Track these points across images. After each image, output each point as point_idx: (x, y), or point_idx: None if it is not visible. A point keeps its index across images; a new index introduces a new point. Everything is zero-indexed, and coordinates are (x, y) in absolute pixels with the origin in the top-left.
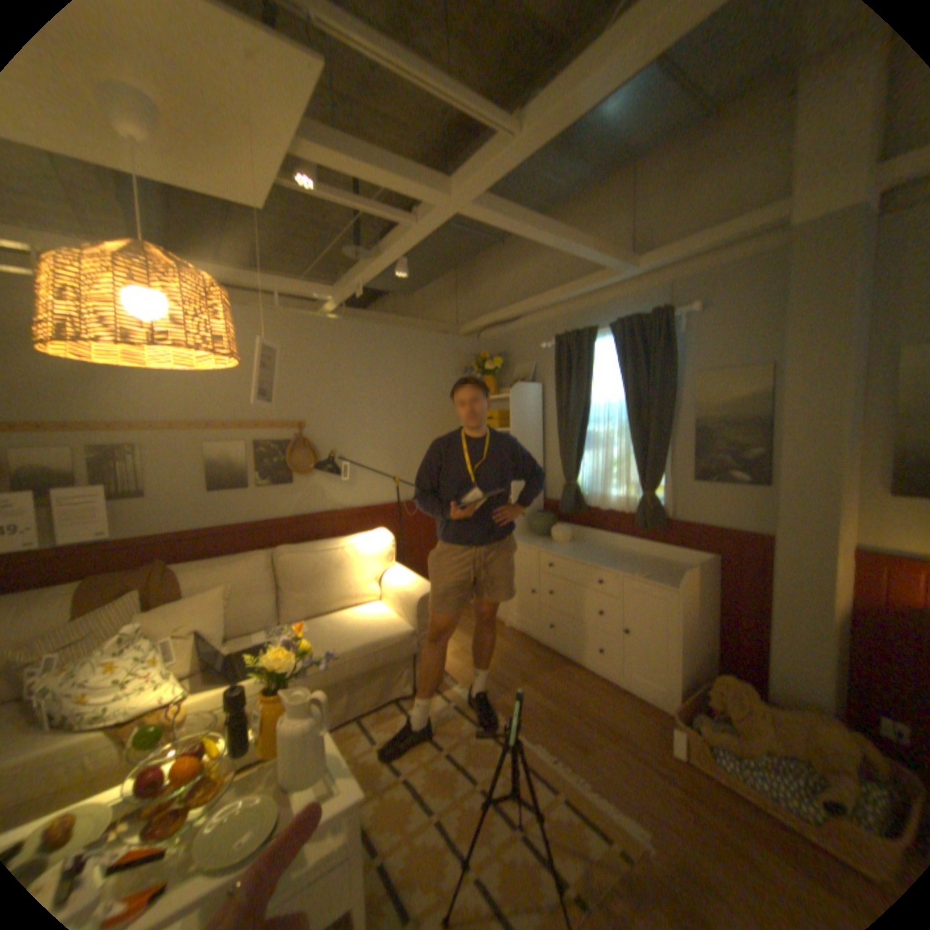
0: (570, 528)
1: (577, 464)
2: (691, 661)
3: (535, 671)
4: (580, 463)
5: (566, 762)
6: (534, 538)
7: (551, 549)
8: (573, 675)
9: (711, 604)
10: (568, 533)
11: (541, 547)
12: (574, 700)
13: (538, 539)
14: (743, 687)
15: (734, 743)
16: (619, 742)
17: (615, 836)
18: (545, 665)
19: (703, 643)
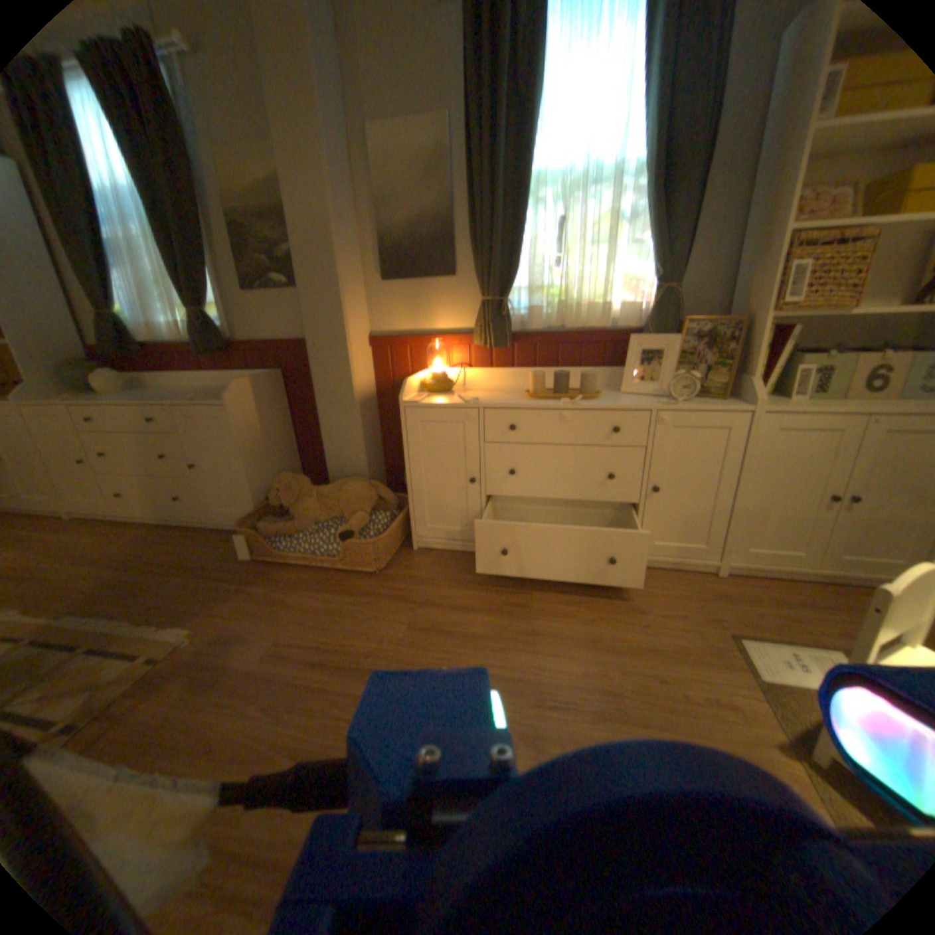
0: (119, 373)
1: (109, 286)
2: (260, 474)
3: (95, 549)
4: (109, 282)
5: (105, 615)
6: (71, 395)
7: (86, 400)
8: (151, 536)
9: (279, 418)
10: (116, 378)
11: (72, 399)
12: (141, 557)
13: (78, 395)
14: (295, 477)
15: (289, 525)
16: (185, 573)
17: (145, 650)
18: (113, 539)
19: (275, 456)
